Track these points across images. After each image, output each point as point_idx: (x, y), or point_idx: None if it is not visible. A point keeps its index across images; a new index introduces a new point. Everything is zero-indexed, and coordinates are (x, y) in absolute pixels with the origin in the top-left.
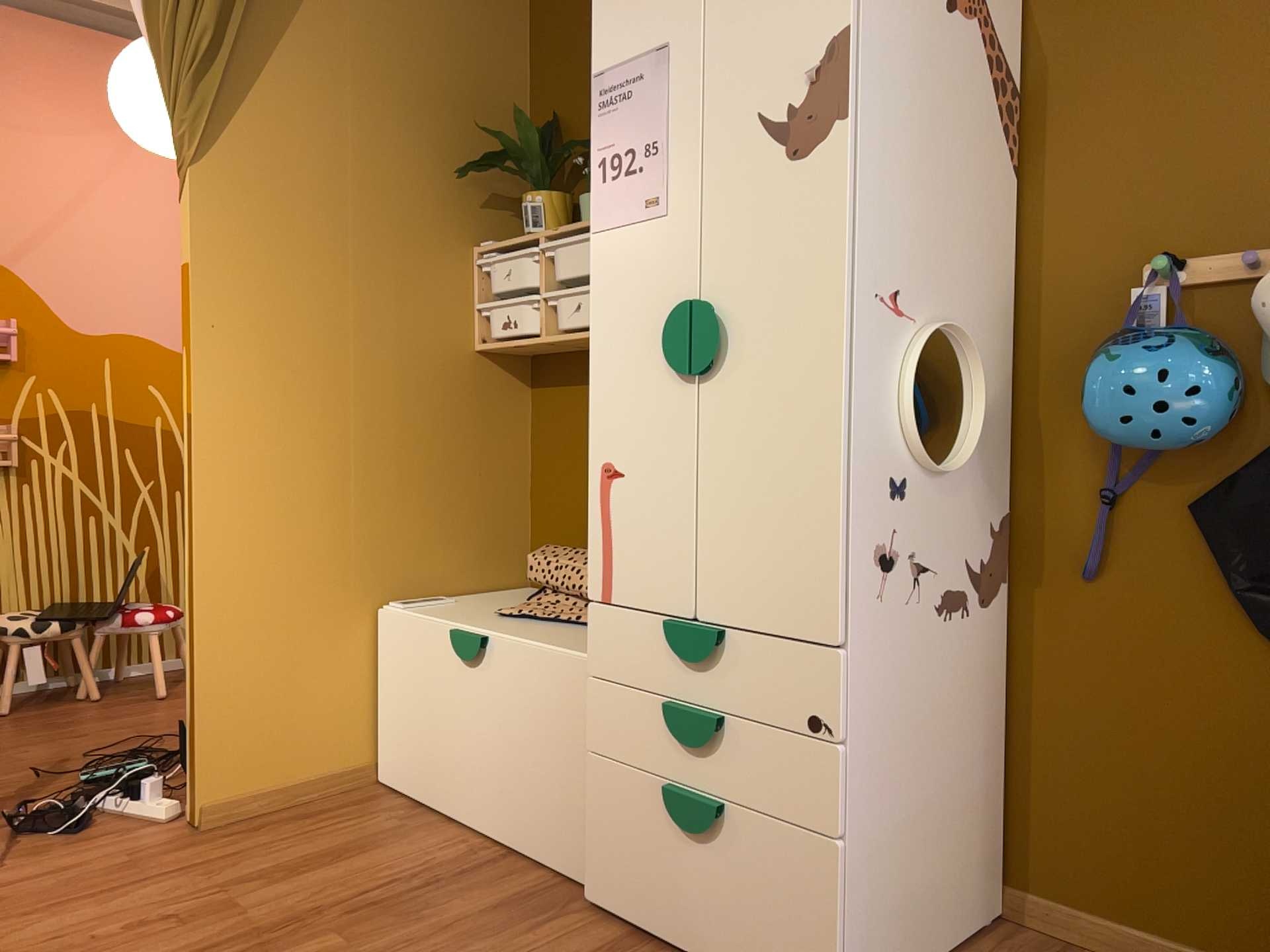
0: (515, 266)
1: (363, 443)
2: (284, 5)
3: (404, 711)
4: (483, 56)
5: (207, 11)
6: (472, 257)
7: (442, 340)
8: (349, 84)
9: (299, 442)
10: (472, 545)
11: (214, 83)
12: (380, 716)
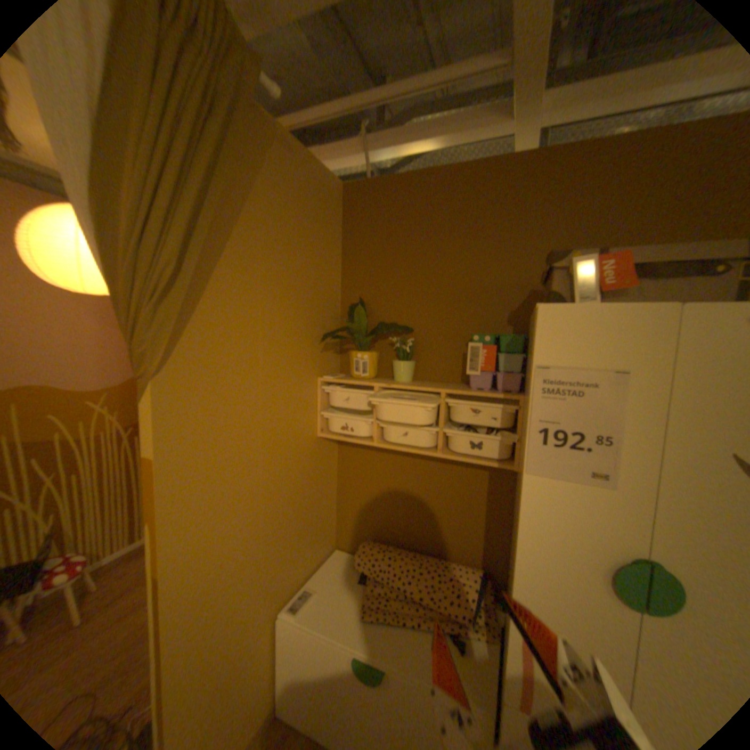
0: (353, 397)
1: (268, 524)
2: (219, 231)
3: (303, 686)
4: (323, 260)
5: (167, 243)
6: (318, 383)
7: (304, 438)
8: (259, 288)
9: (233, 549)
10: (315, 545)
11: (170, 304)
12: (276, 676)
